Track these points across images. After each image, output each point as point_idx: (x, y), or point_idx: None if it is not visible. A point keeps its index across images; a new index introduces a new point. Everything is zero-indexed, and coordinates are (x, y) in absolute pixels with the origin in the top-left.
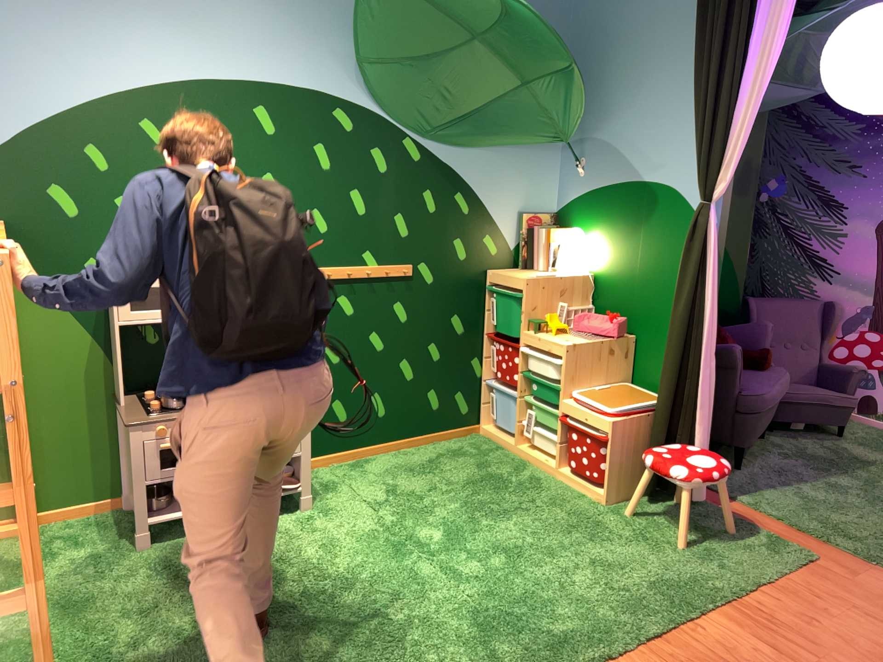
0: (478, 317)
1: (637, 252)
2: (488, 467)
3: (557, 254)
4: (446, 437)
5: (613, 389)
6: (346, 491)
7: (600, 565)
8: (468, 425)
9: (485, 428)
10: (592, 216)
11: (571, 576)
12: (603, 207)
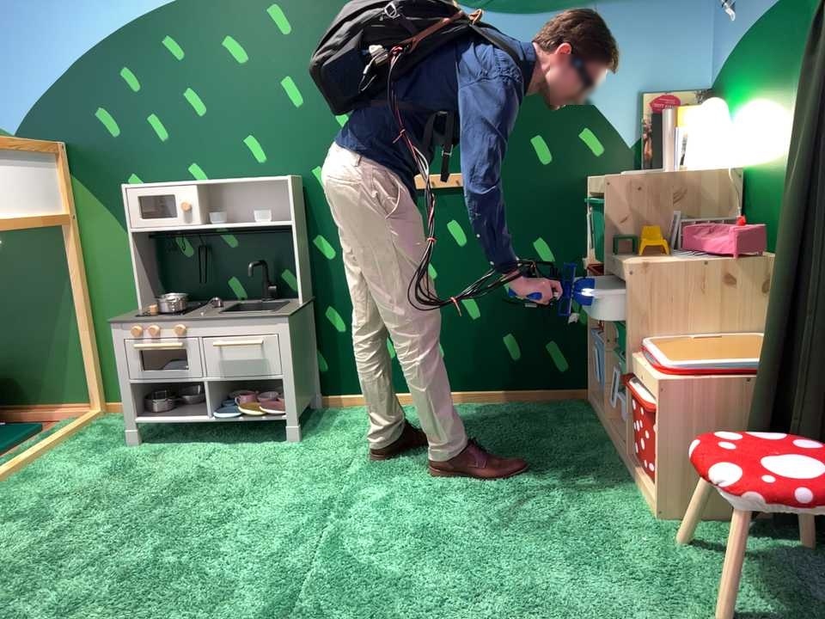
0: (578, 242)
1: (795, 108)
2: (545, 442)
3: (688, 141)
4: (535, 400)
5: (732, 341)
6: (350, 436)
7: (535, 612)
8: (570, 389)
9: (592, 396)
10: (746, 72)
11: (468, 611)
12: (757, 51)
